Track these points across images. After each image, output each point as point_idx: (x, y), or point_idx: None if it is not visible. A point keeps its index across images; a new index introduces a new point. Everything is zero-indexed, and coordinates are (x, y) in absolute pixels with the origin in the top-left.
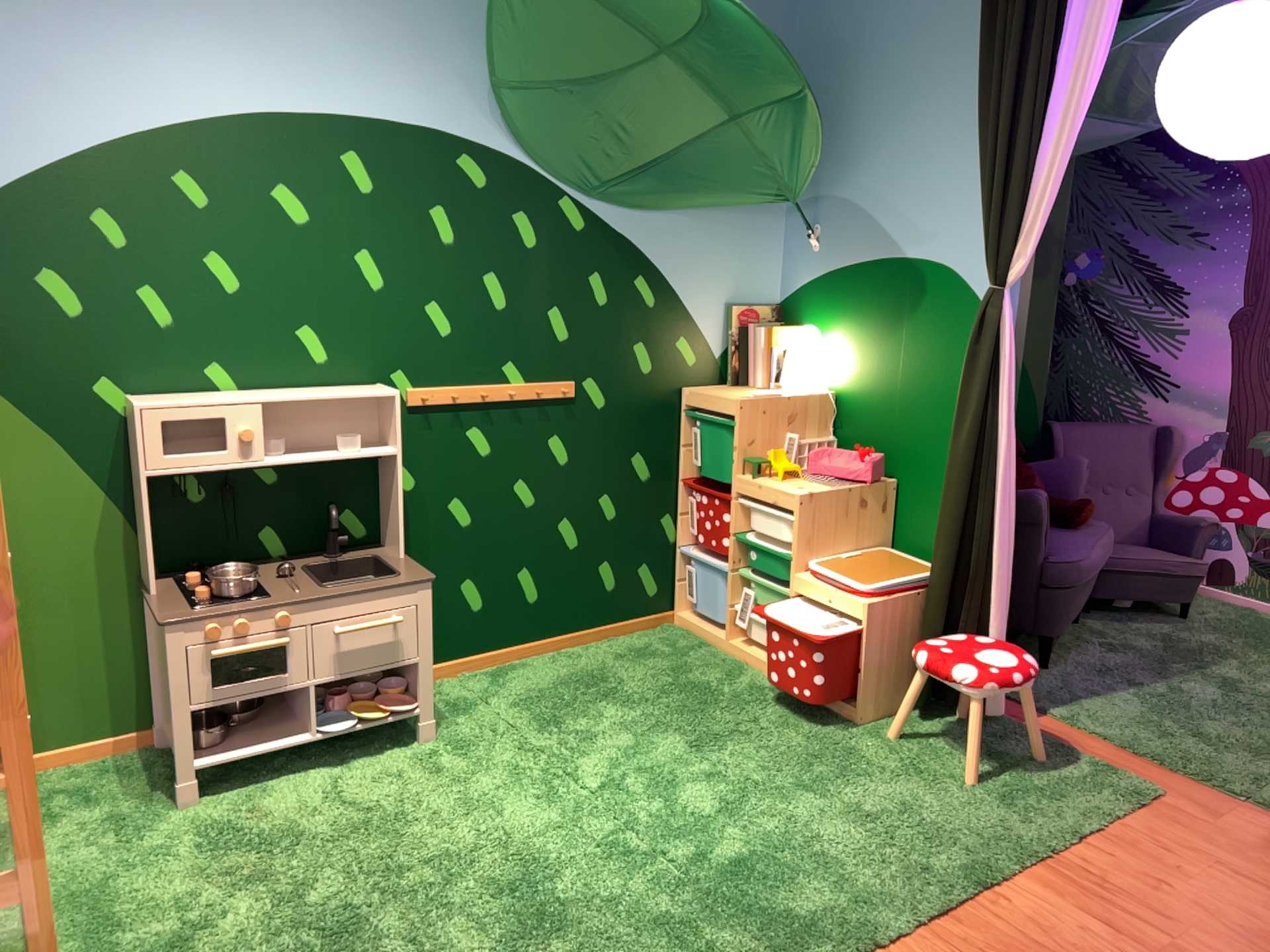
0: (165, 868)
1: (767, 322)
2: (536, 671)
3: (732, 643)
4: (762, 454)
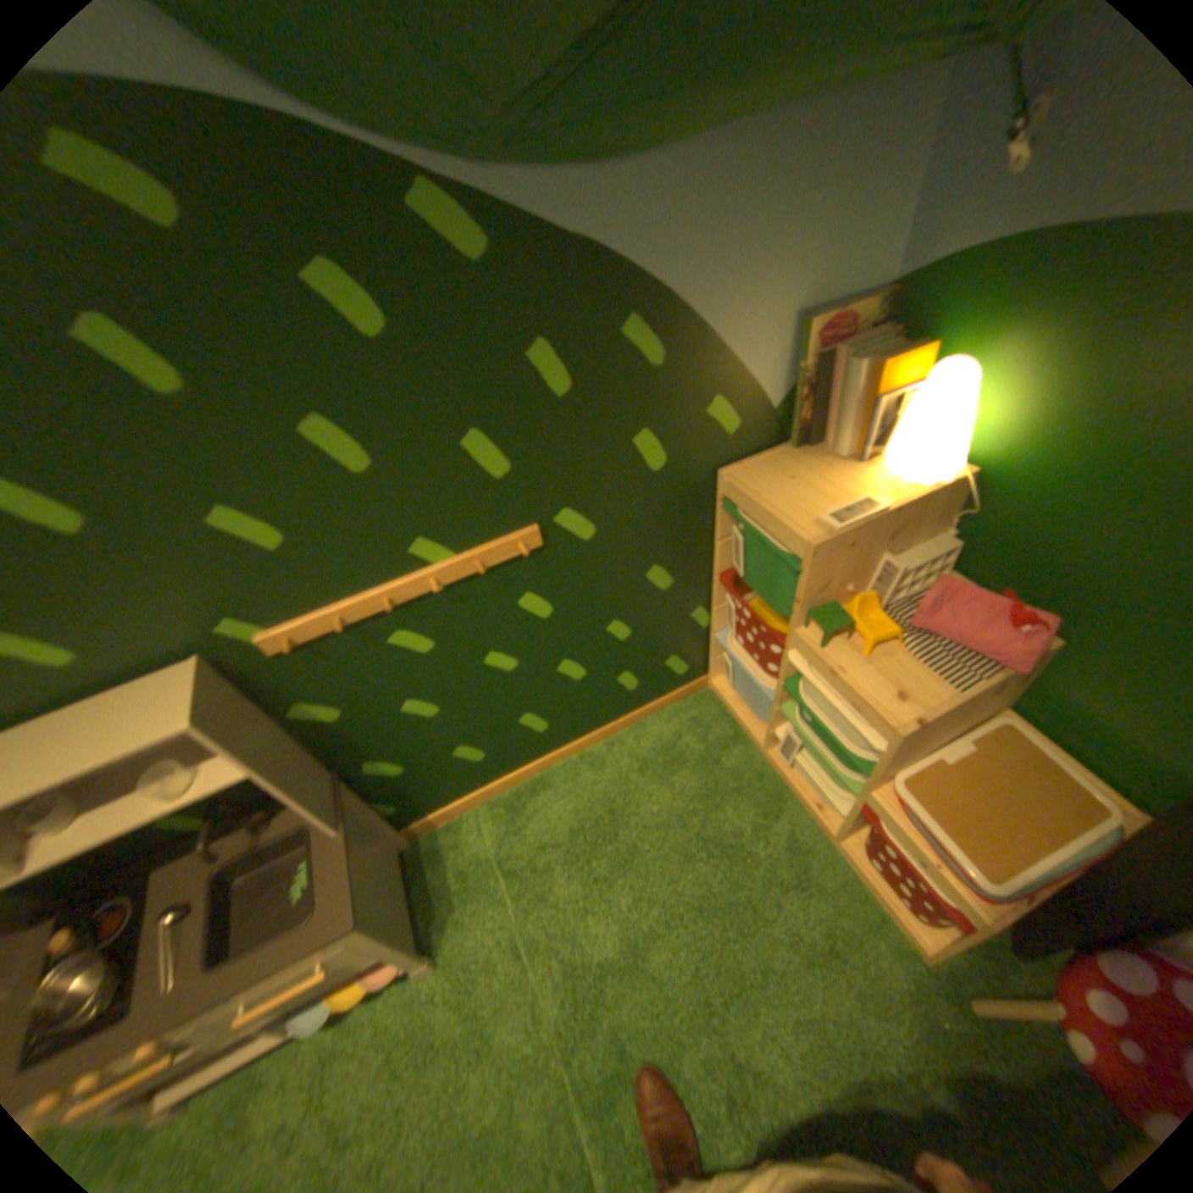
0: None
1: (868, 329)
2: (557, 796)
3: (771, 755)
4: (838, 594)
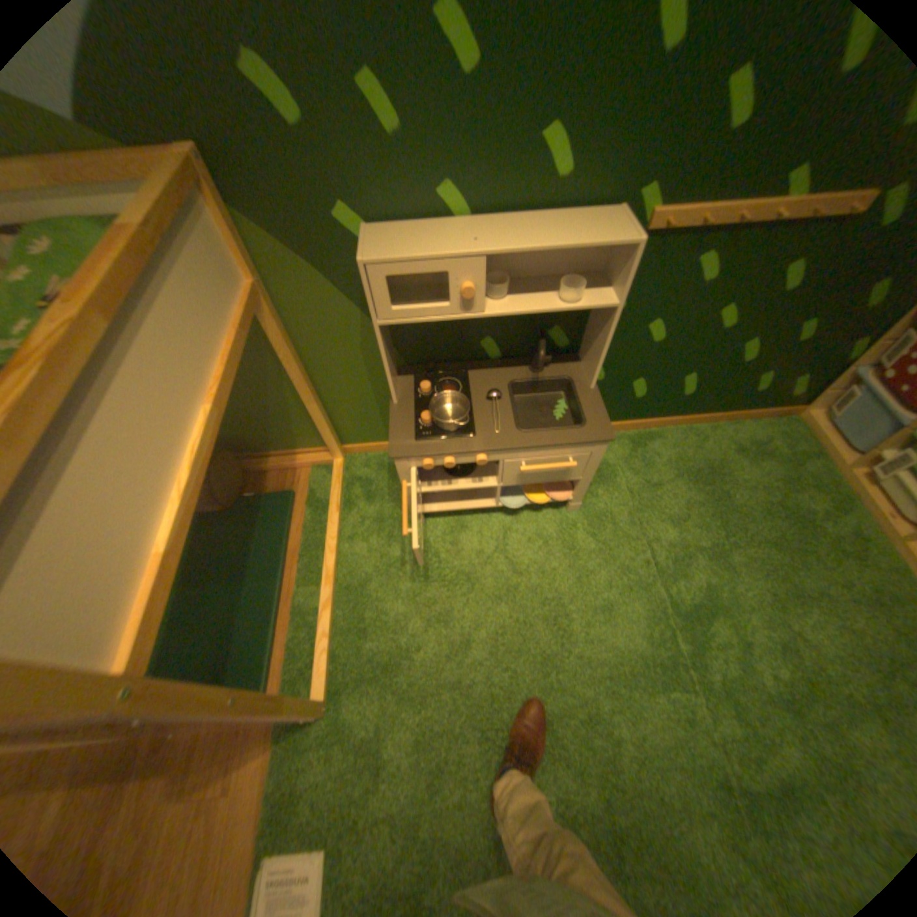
0: (396, 584)
1: None
2: (668, 446)
3: (854, 473)
4: None
